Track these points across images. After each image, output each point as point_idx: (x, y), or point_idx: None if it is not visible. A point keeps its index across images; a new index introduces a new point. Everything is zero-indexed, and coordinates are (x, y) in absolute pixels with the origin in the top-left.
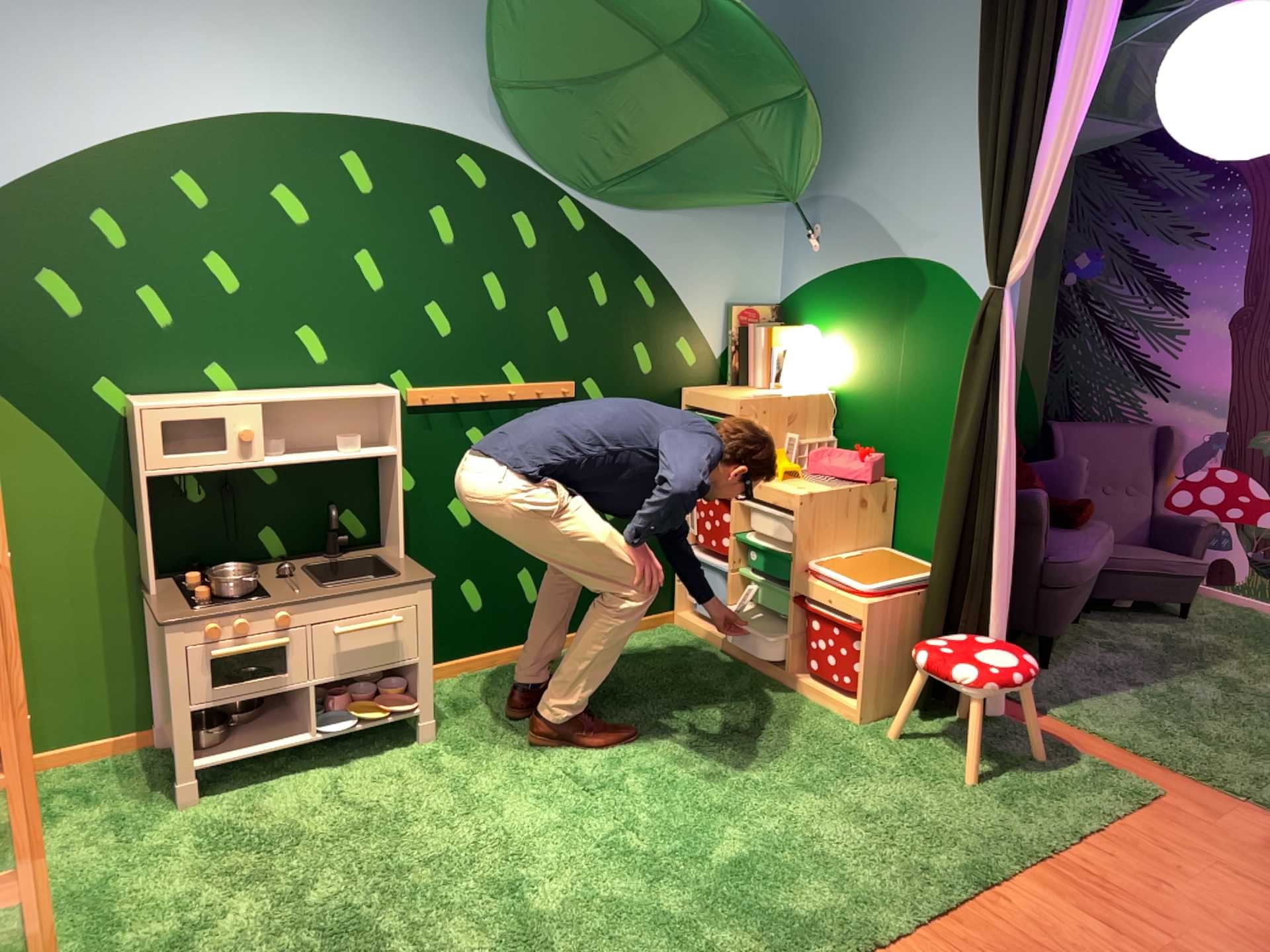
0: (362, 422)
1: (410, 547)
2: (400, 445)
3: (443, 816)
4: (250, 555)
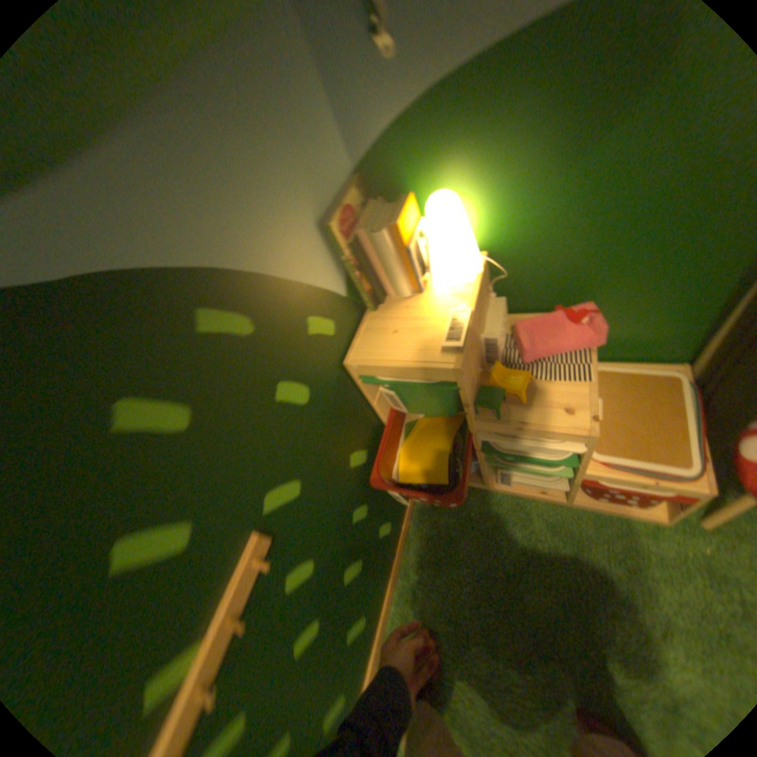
0: None
1: None
2: None
3: None
4: None
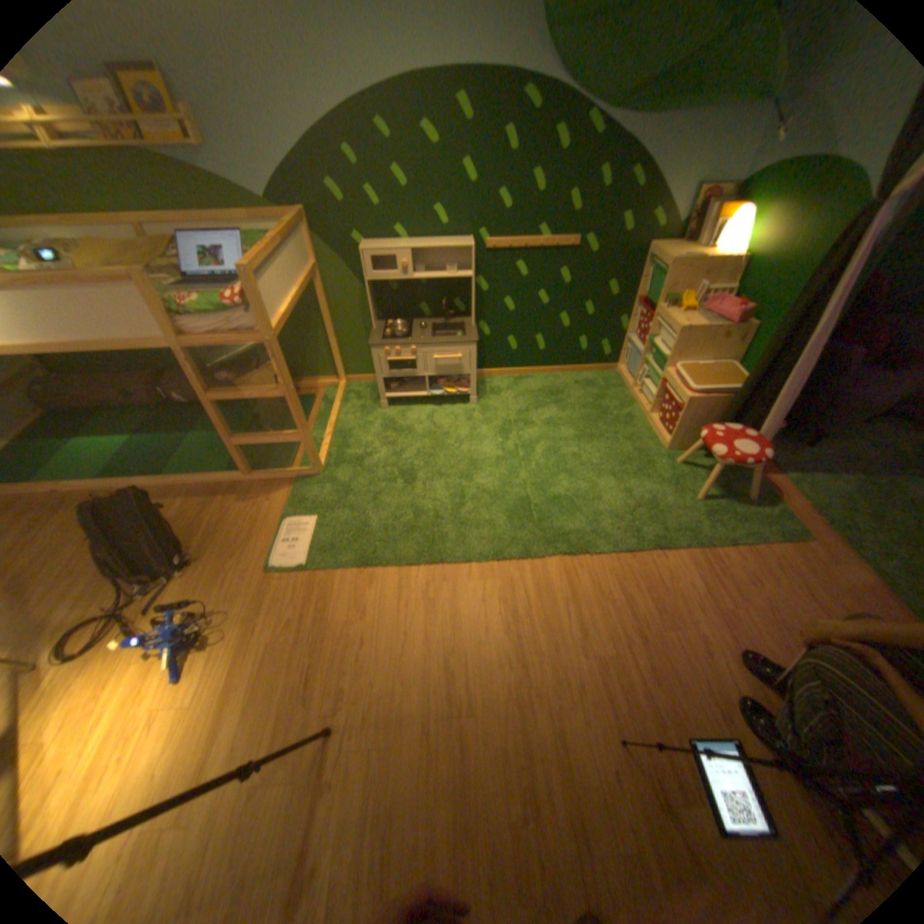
0: (462, 258)
1: (484, 319)
2: (473, 274)
3: (460, 440)
4: (415, 315)
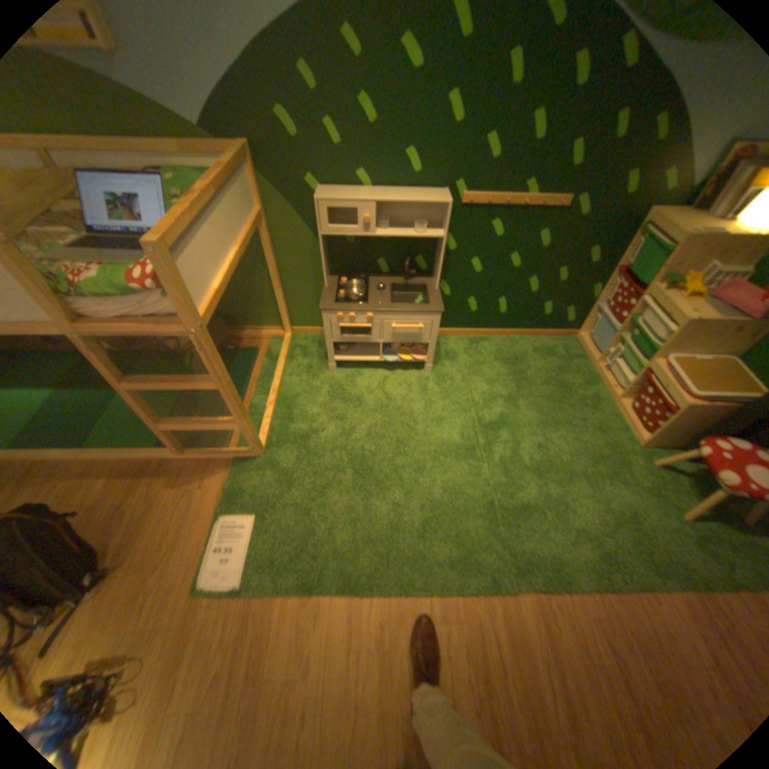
0: (433, 213)
1: (447, 279)
2: (446, 234)
3: (415, 417)
4: (372, 271)
